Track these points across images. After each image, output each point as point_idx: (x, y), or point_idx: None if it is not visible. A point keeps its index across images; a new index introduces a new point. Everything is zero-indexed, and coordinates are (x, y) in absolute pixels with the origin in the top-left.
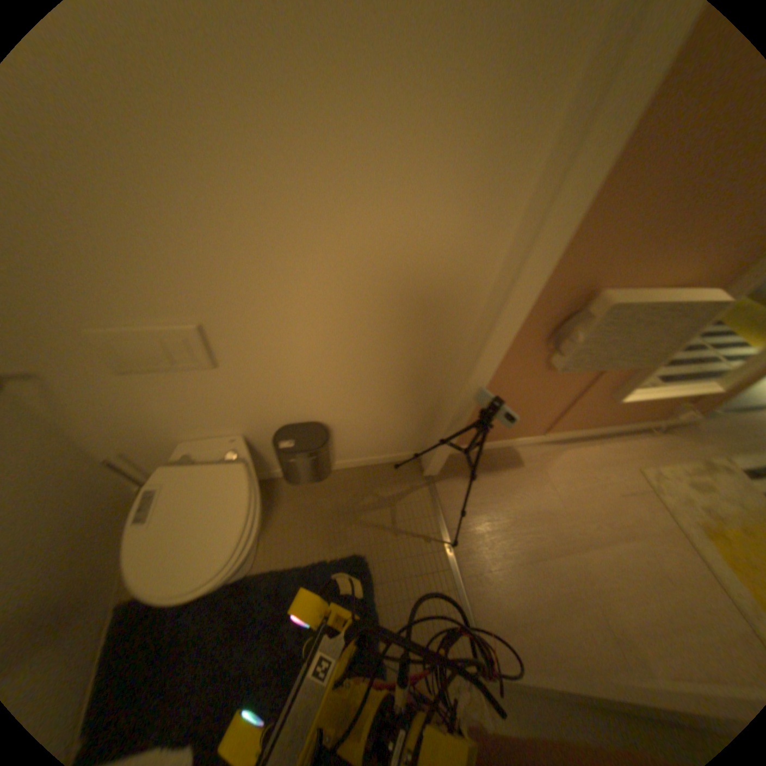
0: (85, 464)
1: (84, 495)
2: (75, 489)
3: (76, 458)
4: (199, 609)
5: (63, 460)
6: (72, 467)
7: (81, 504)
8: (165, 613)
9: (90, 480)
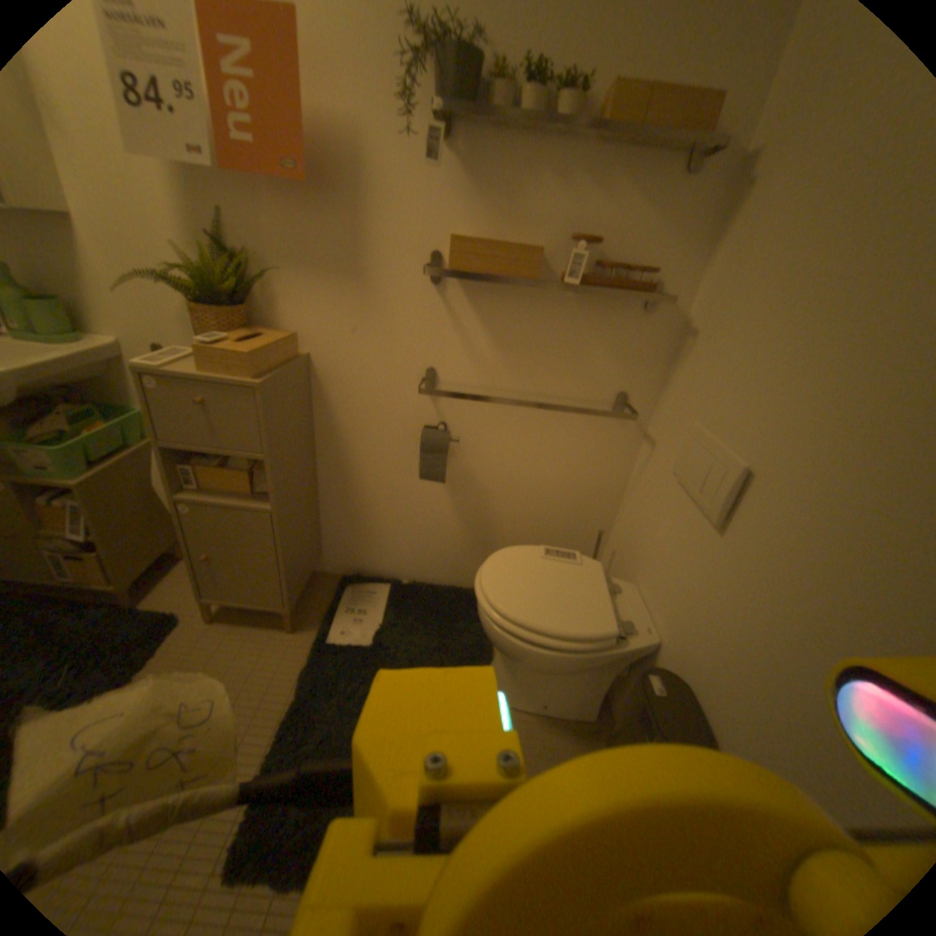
0: (601, 530)
1: (575, 537)
2: (578, 527)
3: (605, 519)
4: (472, 650)
5: (599, 507)
6: (596, 518)
7: (567, 536)
8: (476, 624)
9: (589, 539)
